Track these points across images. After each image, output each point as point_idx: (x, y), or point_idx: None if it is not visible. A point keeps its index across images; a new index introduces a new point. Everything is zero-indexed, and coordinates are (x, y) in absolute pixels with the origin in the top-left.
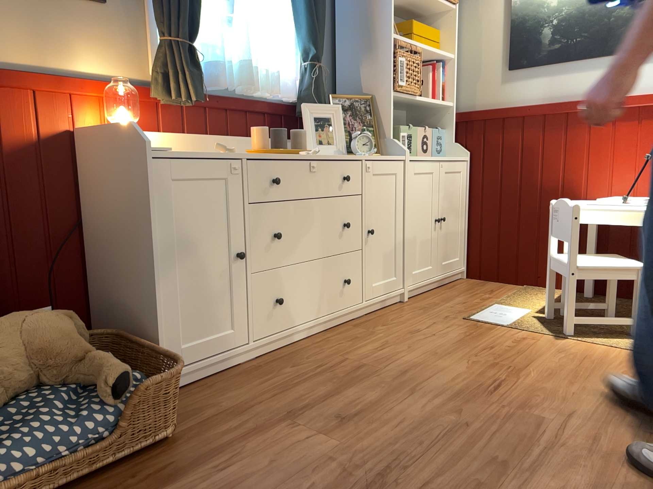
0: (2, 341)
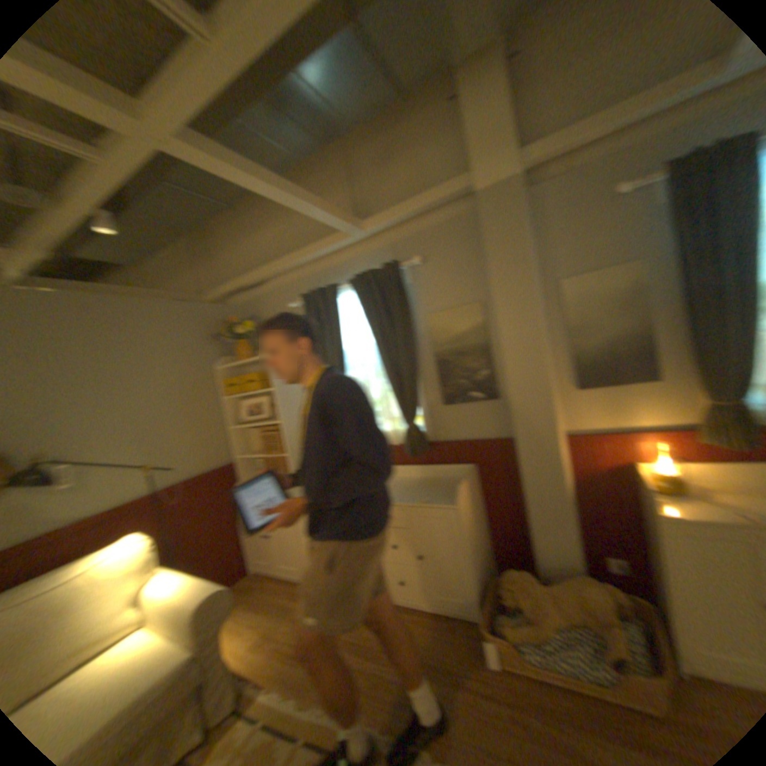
0: (572, 597)
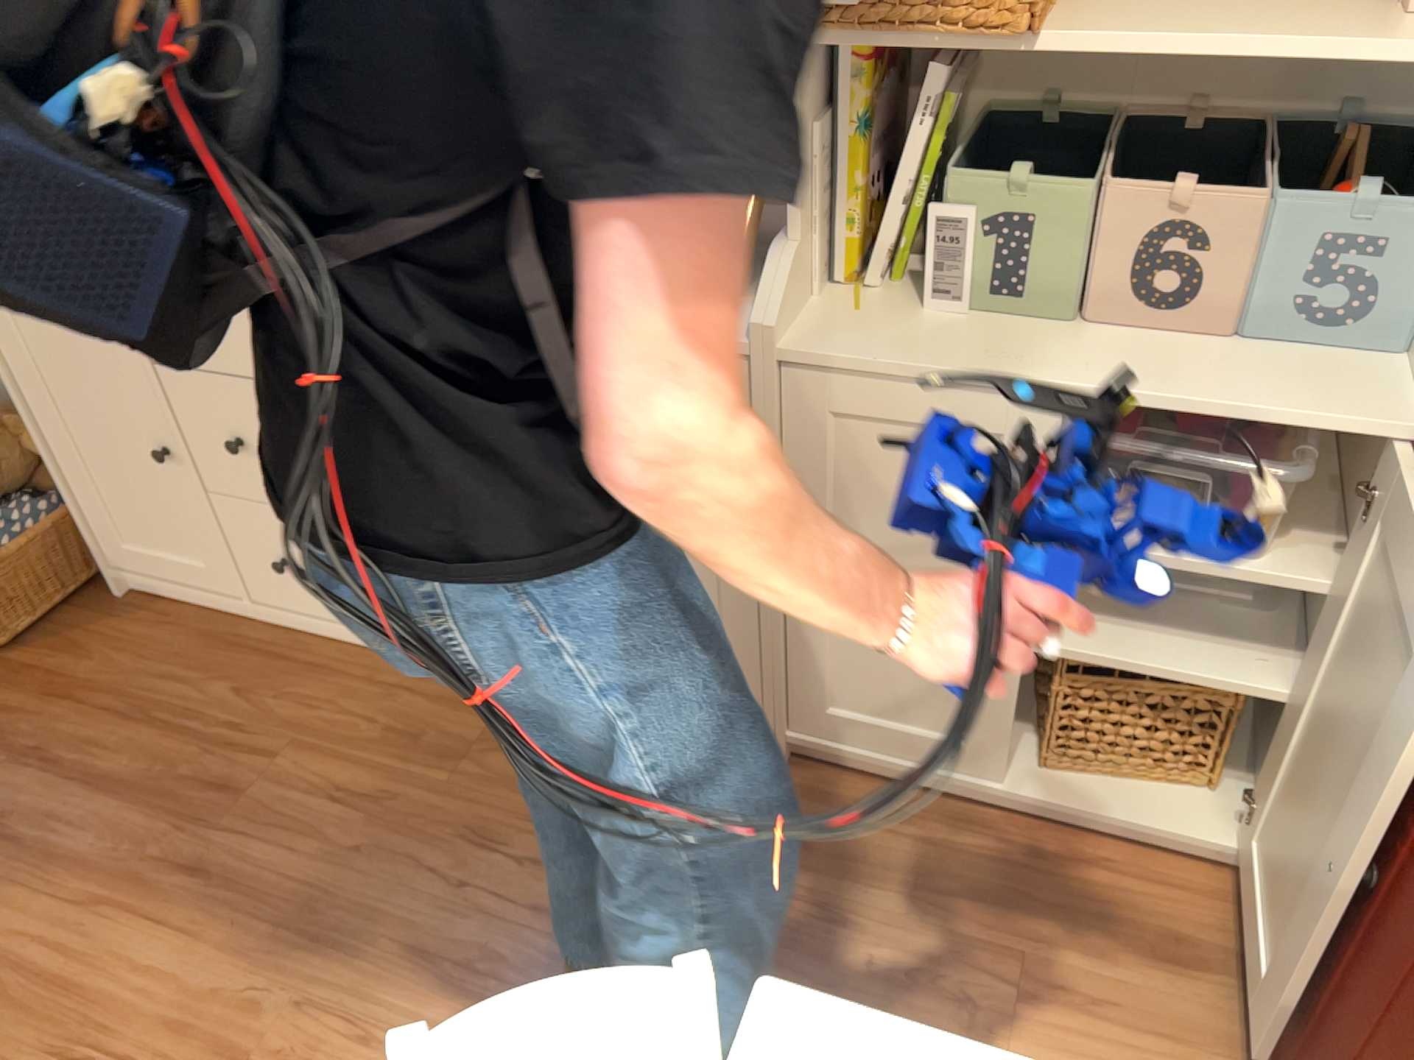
0: None
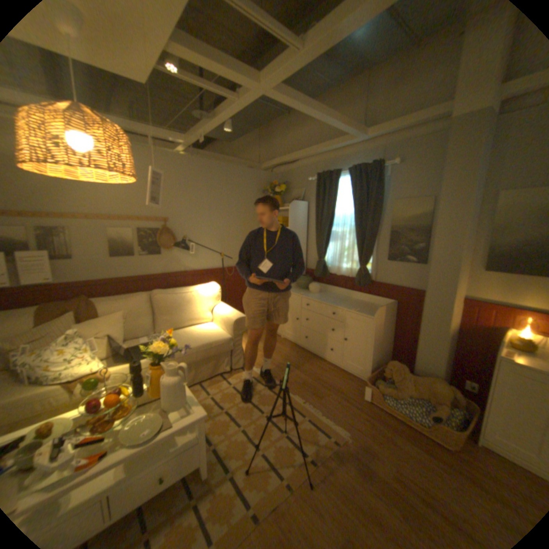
0: (426, 384)
